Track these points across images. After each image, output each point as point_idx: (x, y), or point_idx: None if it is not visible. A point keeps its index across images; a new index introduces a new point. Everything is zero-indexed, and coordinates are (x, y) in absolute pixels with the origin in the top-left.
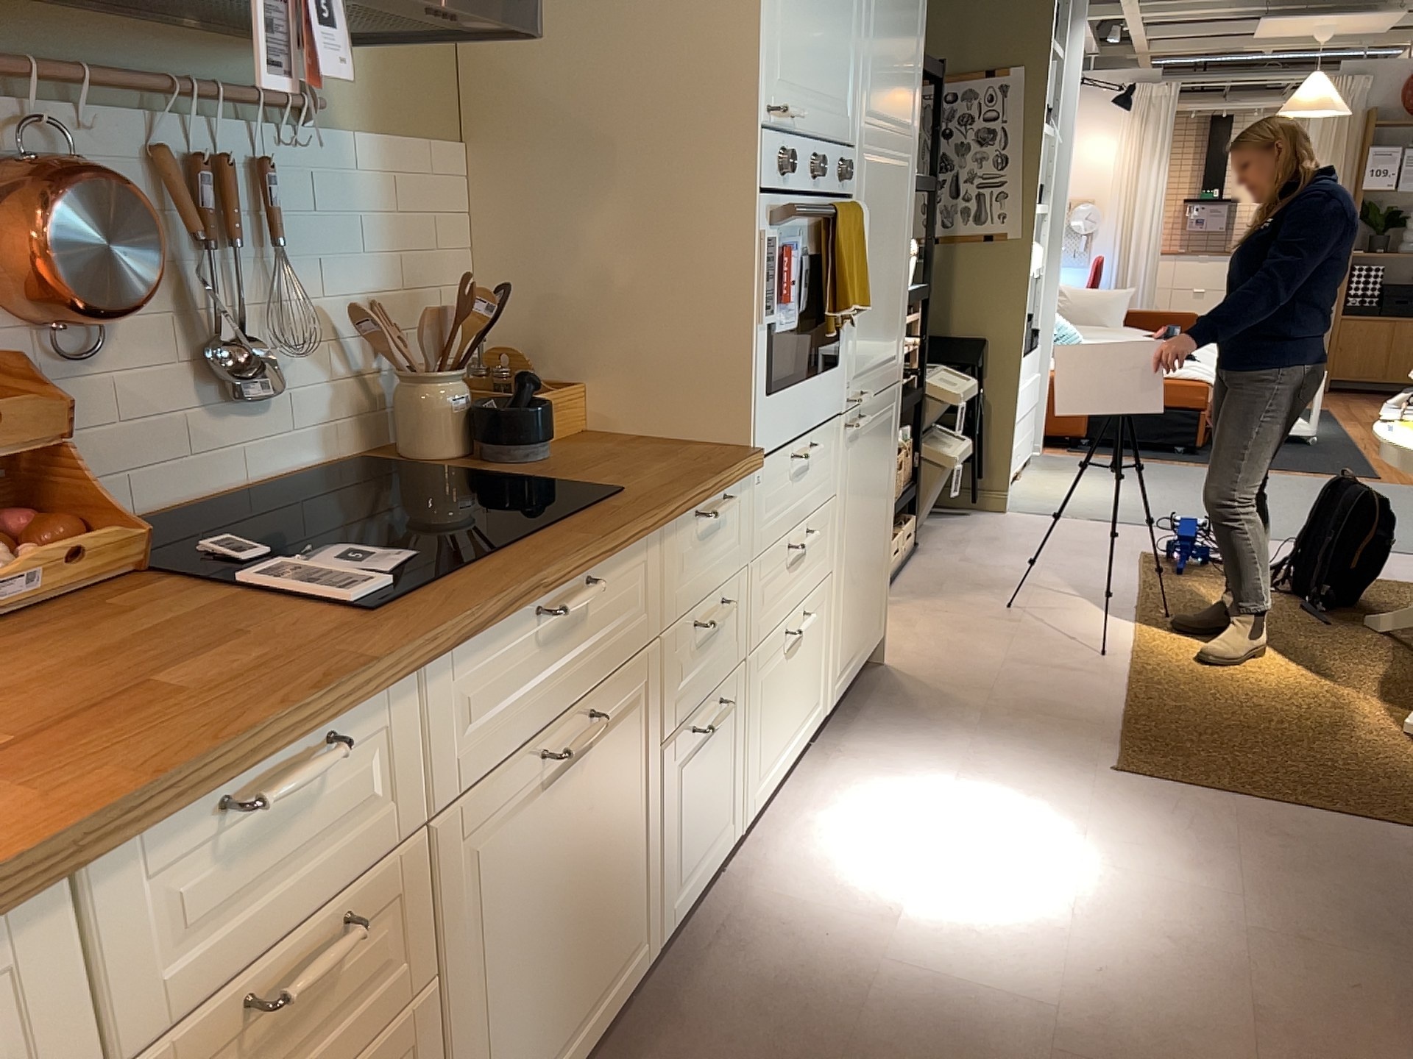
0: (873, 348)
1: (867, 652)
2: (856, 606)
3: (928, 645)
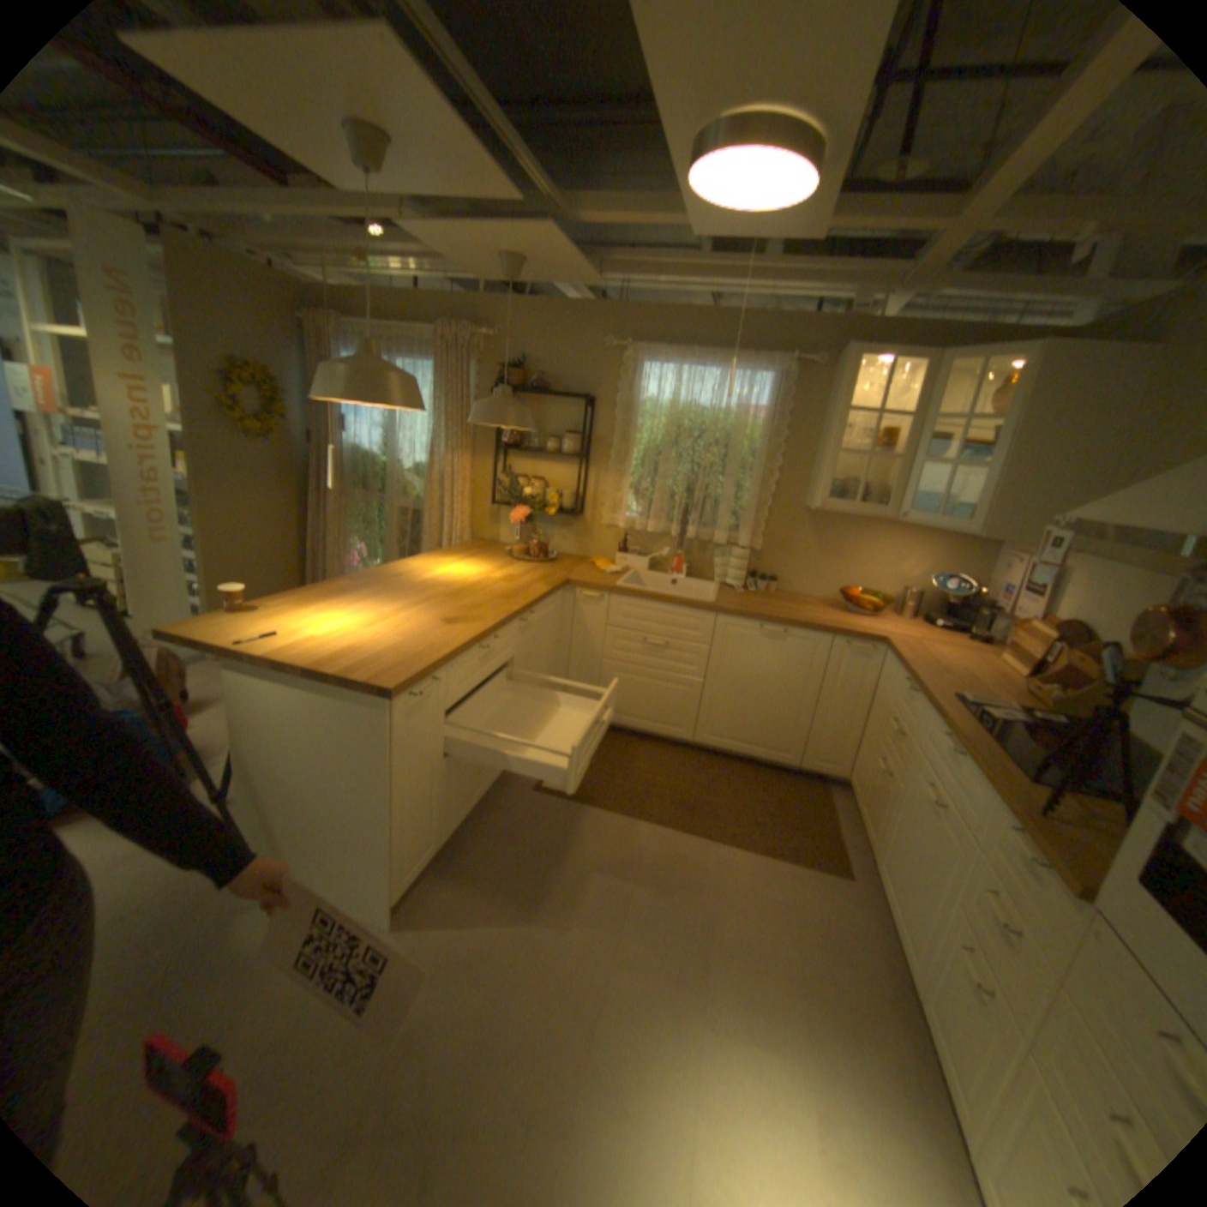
0: None
1: None
2: None
3: None
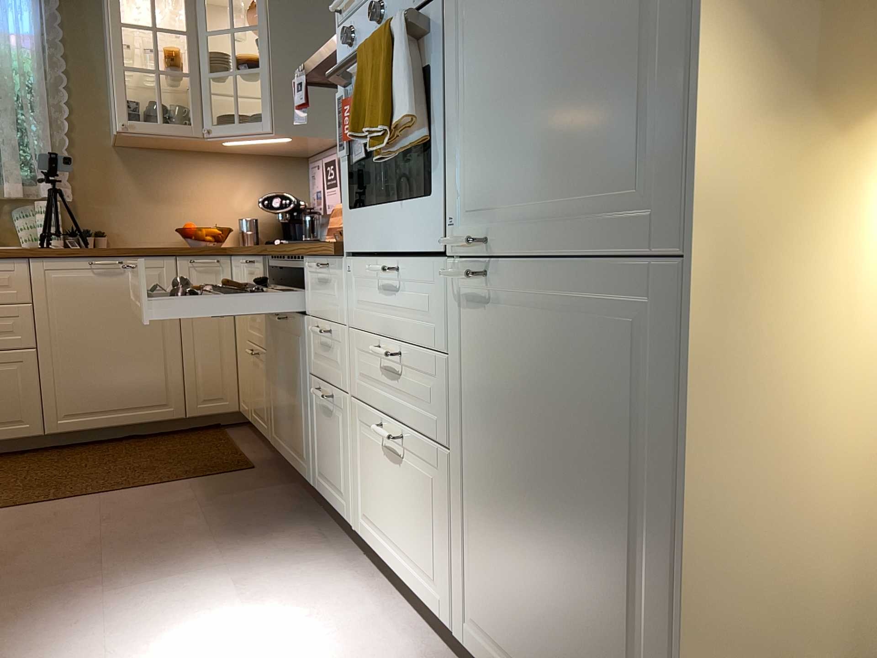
0: (522, 176)
1: None
2: (516, 587)
3: None
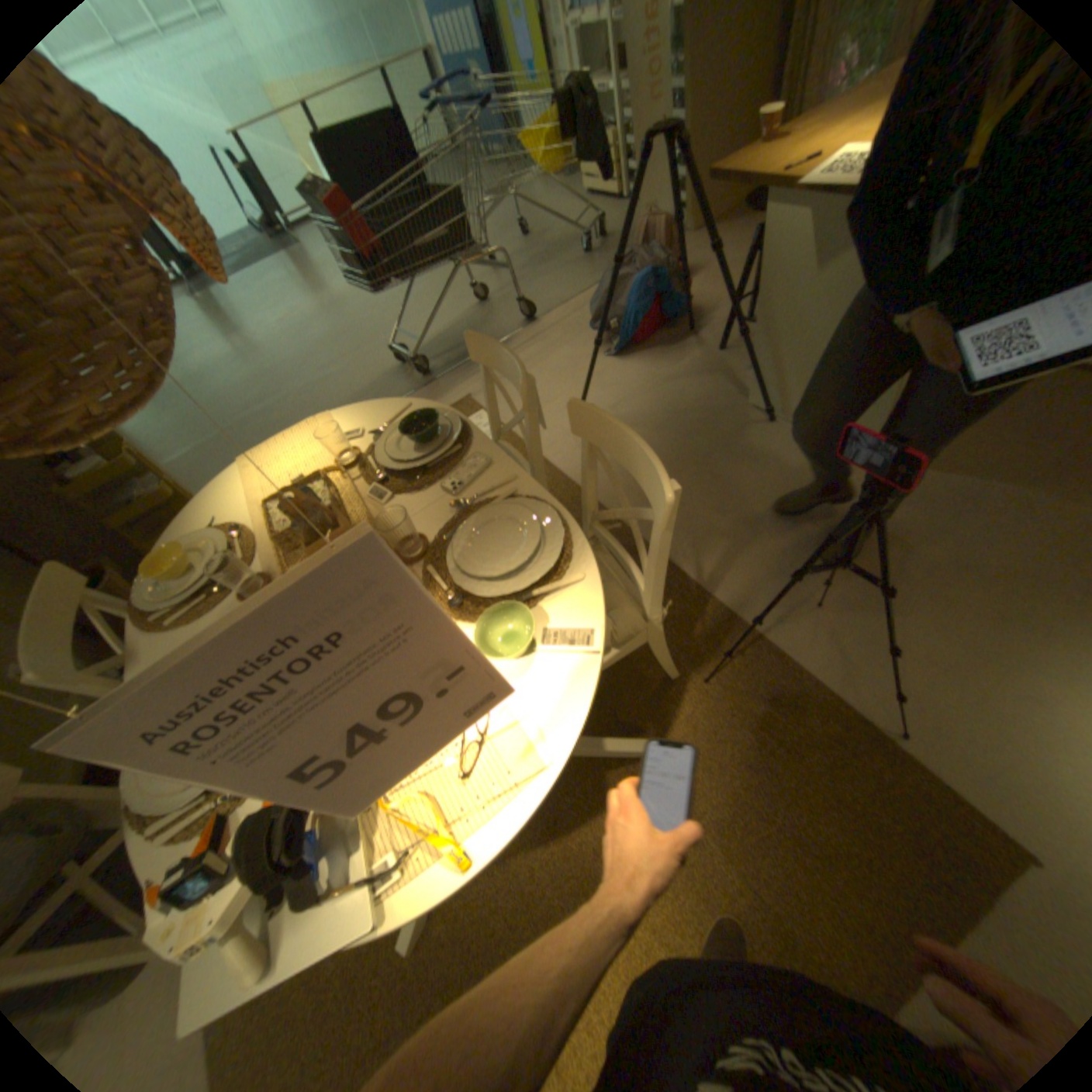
0: None
1: None
2: None
3: None
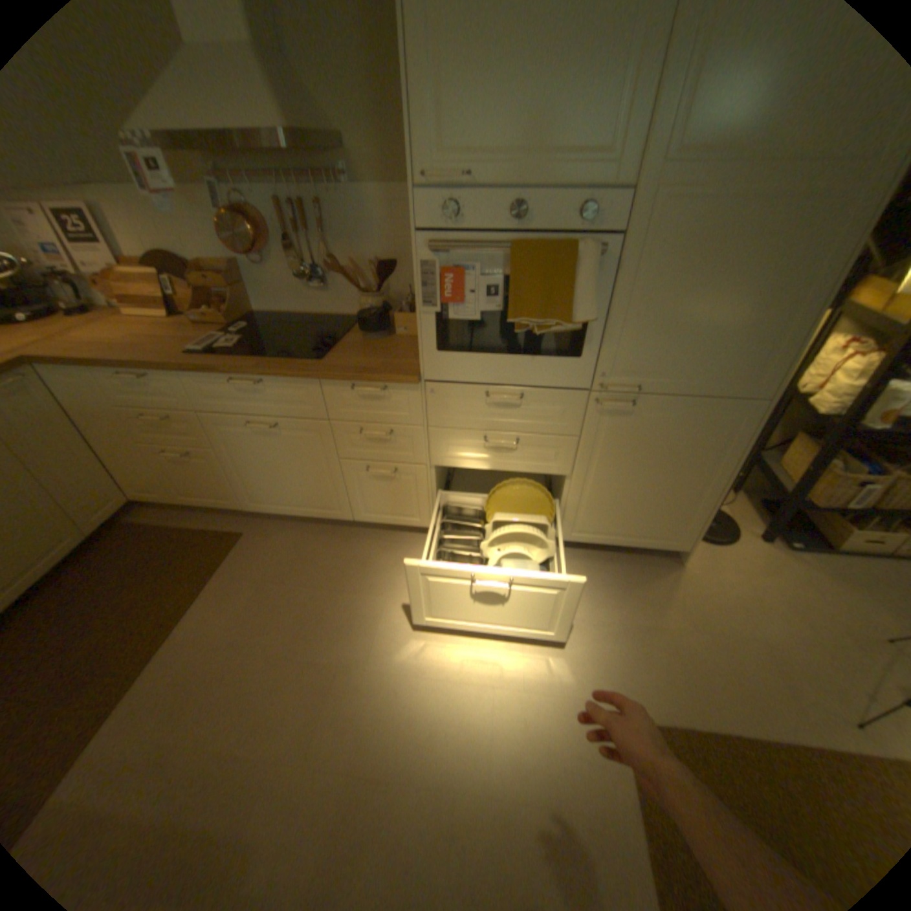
0: (673, 359)
1: (641, 543)
2: (616, 510)
3: (739, 588)
